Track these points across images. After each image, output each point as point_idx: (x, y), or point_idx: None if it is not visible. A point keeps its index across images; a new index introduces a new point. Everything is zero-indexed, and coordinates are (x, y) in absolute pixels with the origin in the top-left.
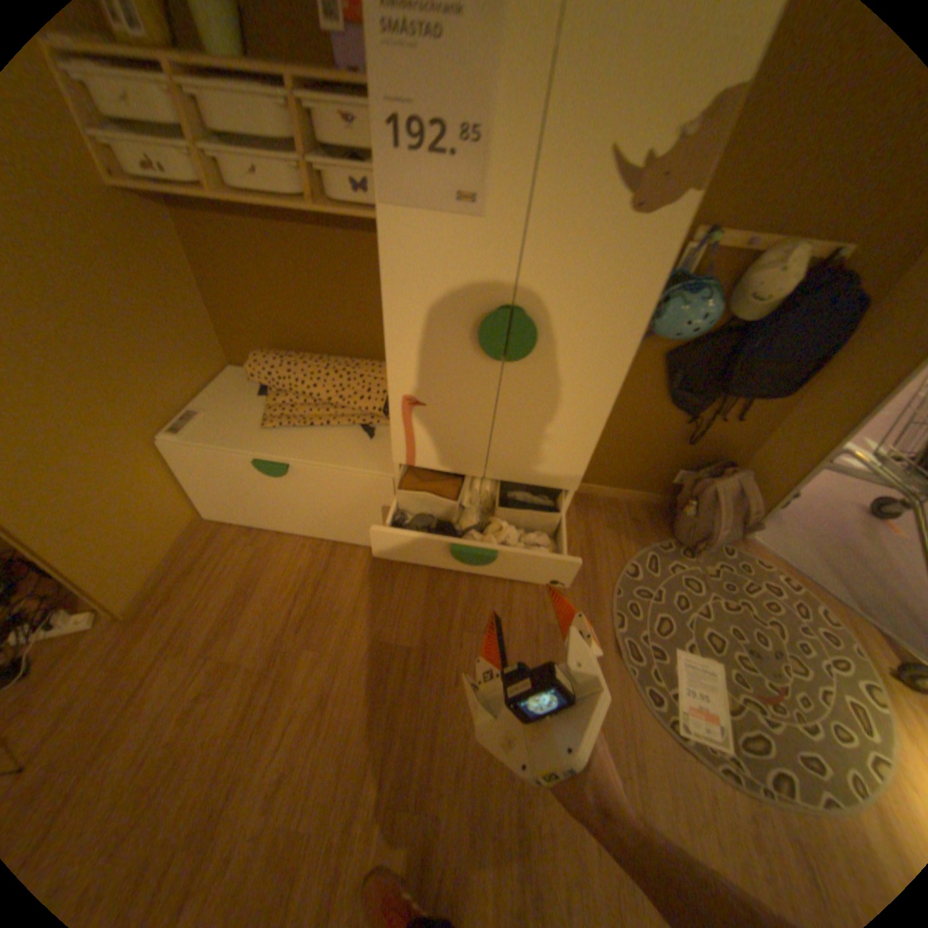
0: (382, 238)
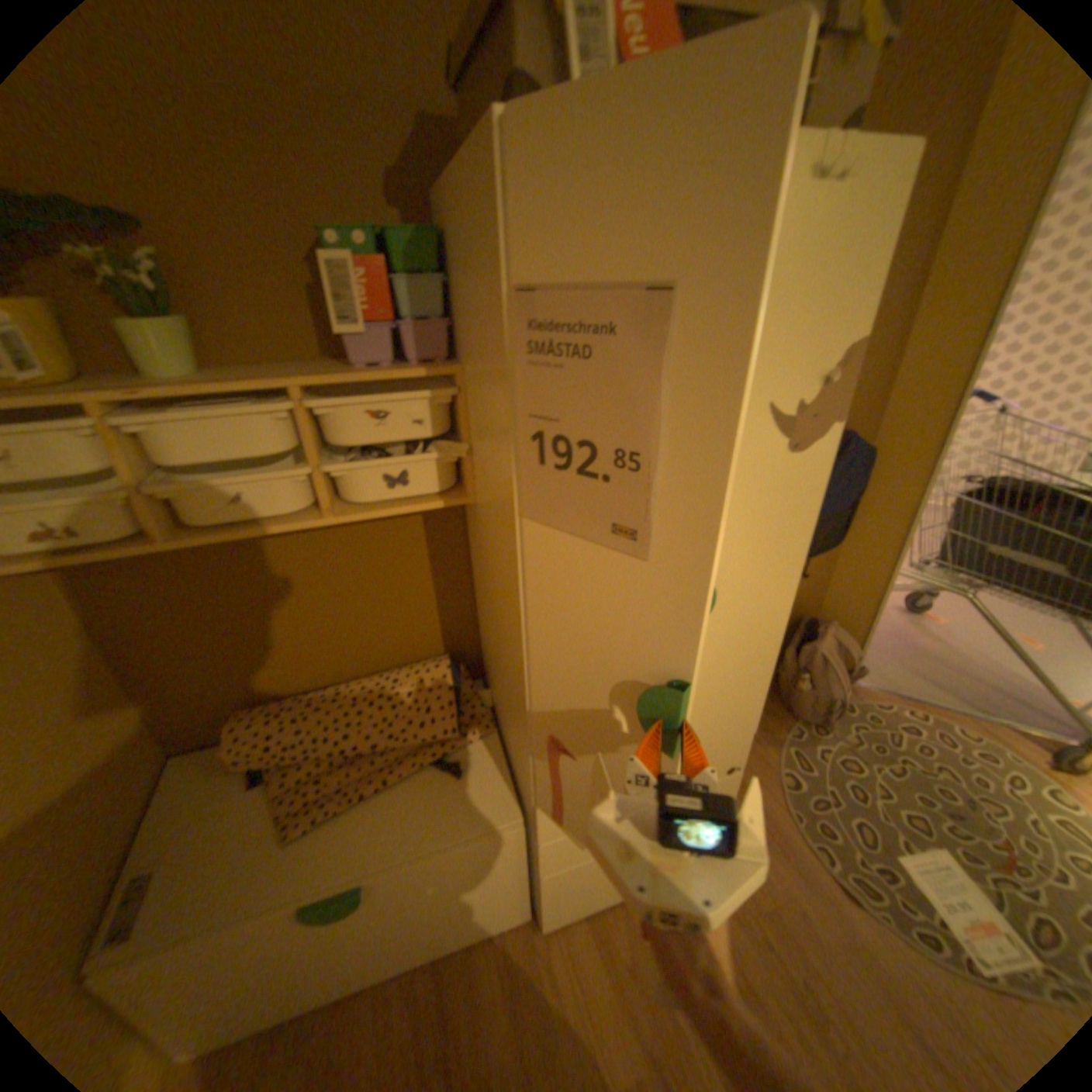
0: (526, 550)
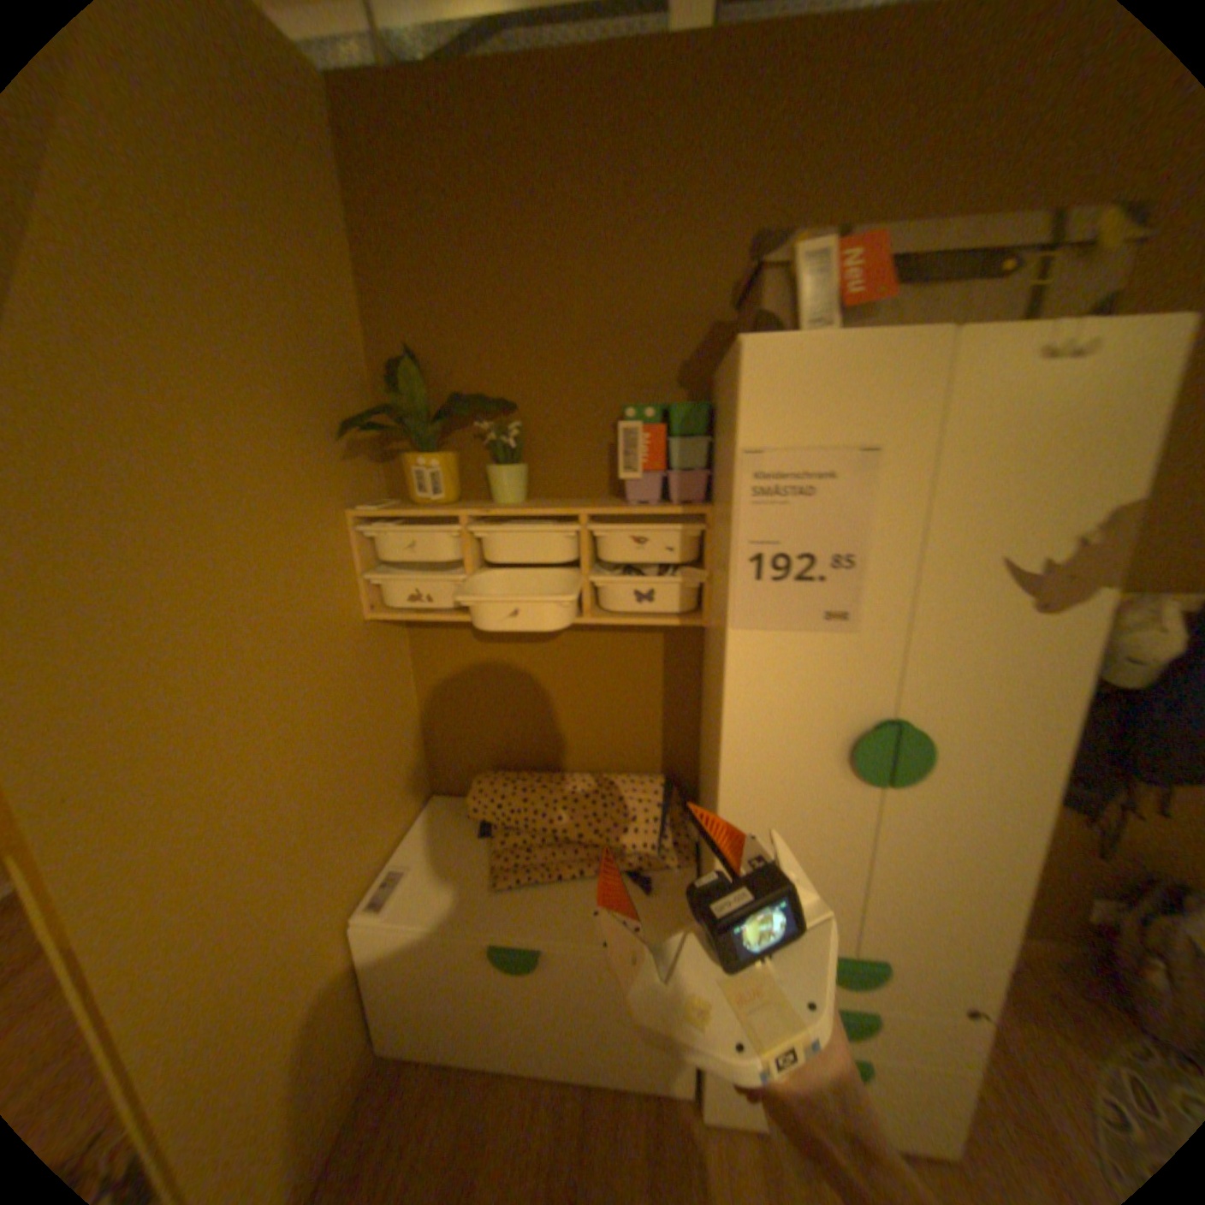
0: (729, 660)
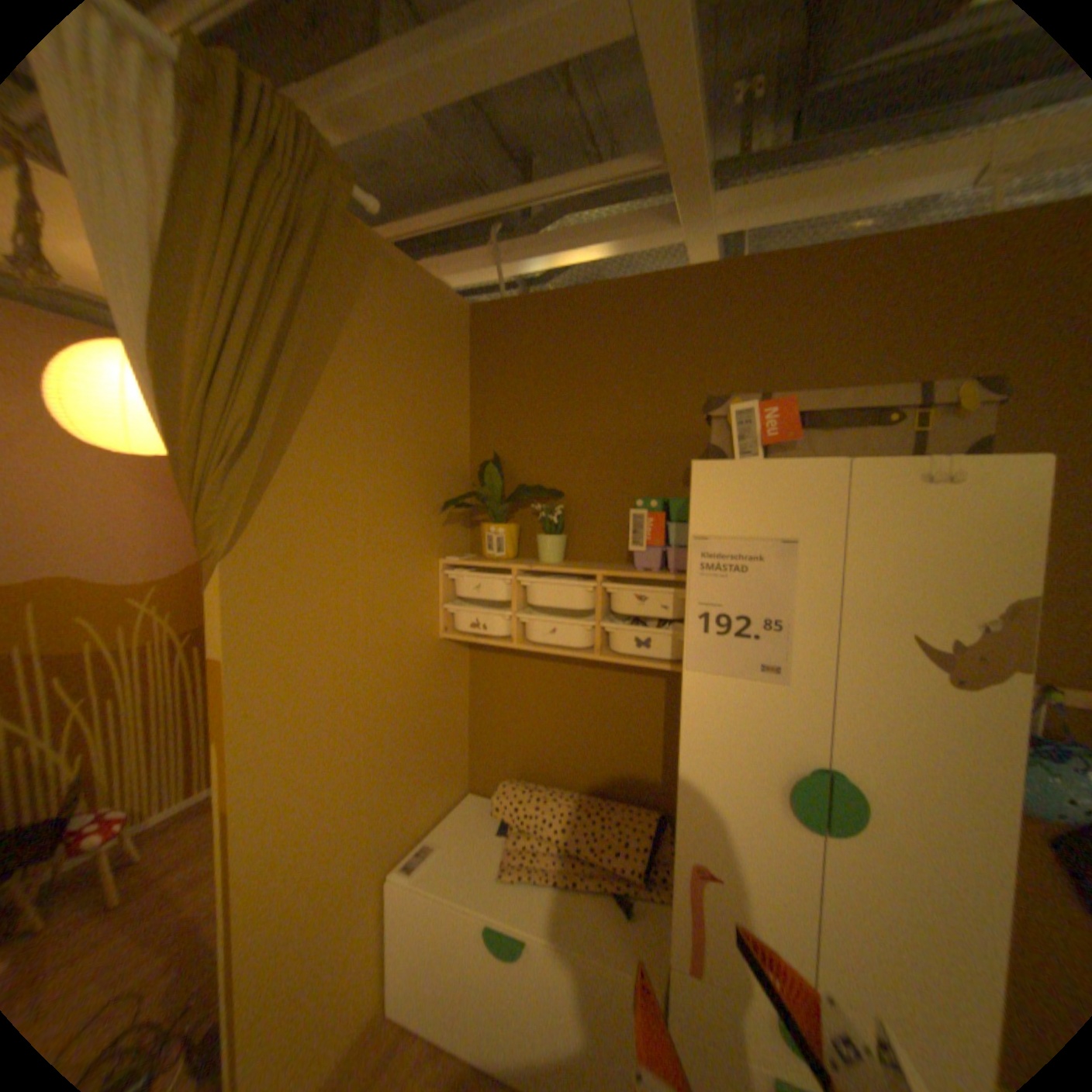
0: (685, 696)
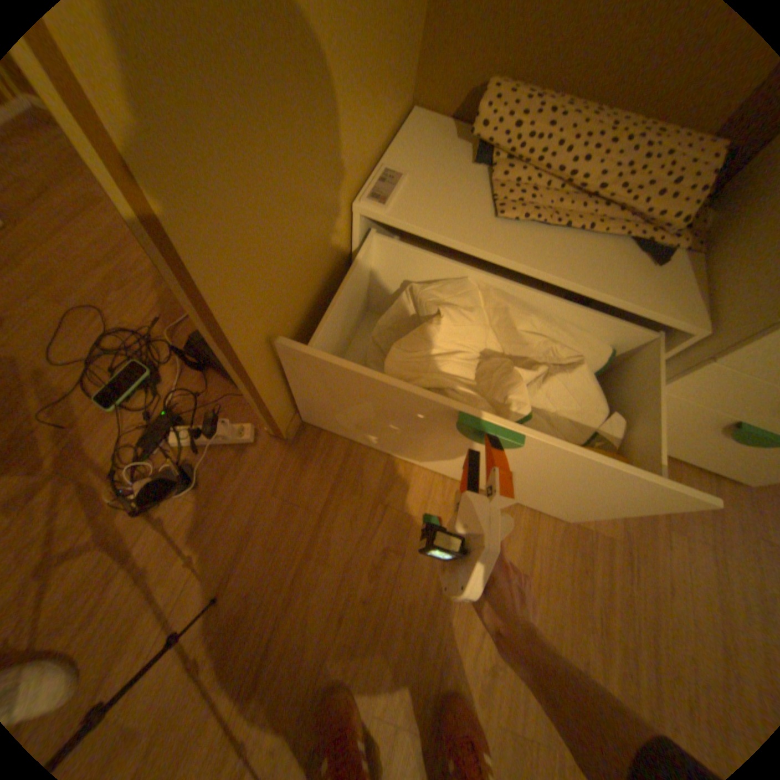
0: None
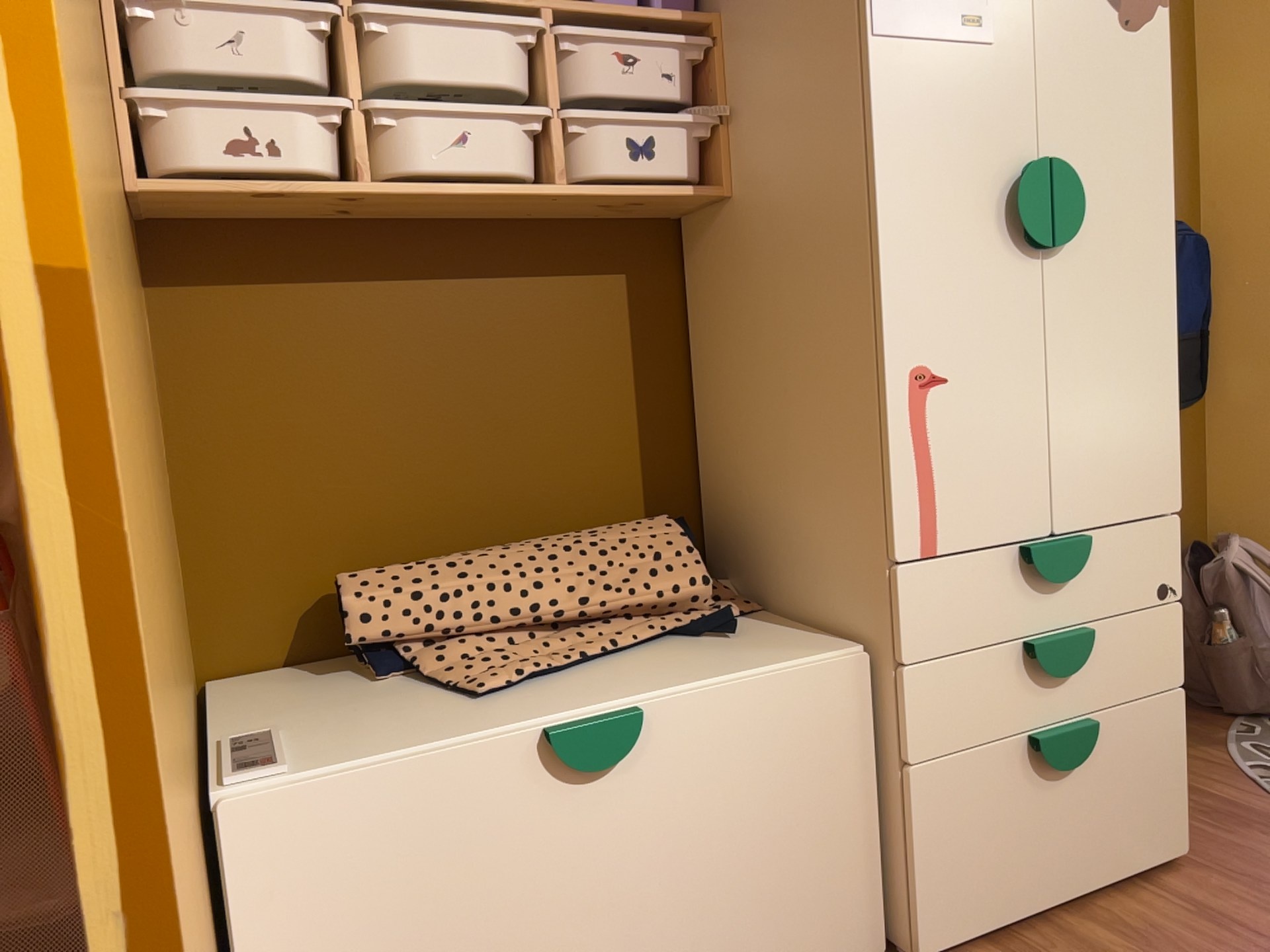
0: (871, 85)
